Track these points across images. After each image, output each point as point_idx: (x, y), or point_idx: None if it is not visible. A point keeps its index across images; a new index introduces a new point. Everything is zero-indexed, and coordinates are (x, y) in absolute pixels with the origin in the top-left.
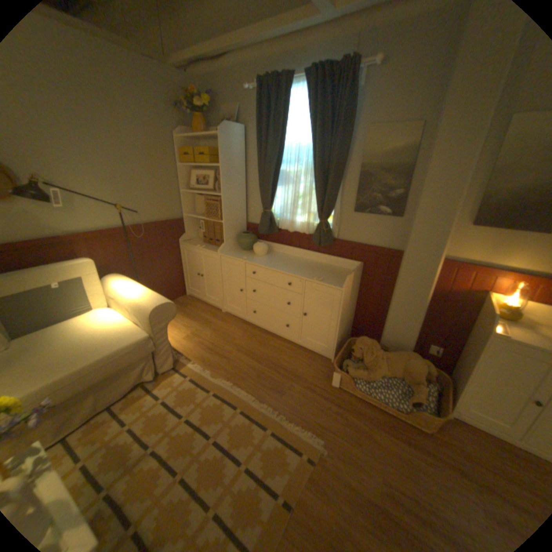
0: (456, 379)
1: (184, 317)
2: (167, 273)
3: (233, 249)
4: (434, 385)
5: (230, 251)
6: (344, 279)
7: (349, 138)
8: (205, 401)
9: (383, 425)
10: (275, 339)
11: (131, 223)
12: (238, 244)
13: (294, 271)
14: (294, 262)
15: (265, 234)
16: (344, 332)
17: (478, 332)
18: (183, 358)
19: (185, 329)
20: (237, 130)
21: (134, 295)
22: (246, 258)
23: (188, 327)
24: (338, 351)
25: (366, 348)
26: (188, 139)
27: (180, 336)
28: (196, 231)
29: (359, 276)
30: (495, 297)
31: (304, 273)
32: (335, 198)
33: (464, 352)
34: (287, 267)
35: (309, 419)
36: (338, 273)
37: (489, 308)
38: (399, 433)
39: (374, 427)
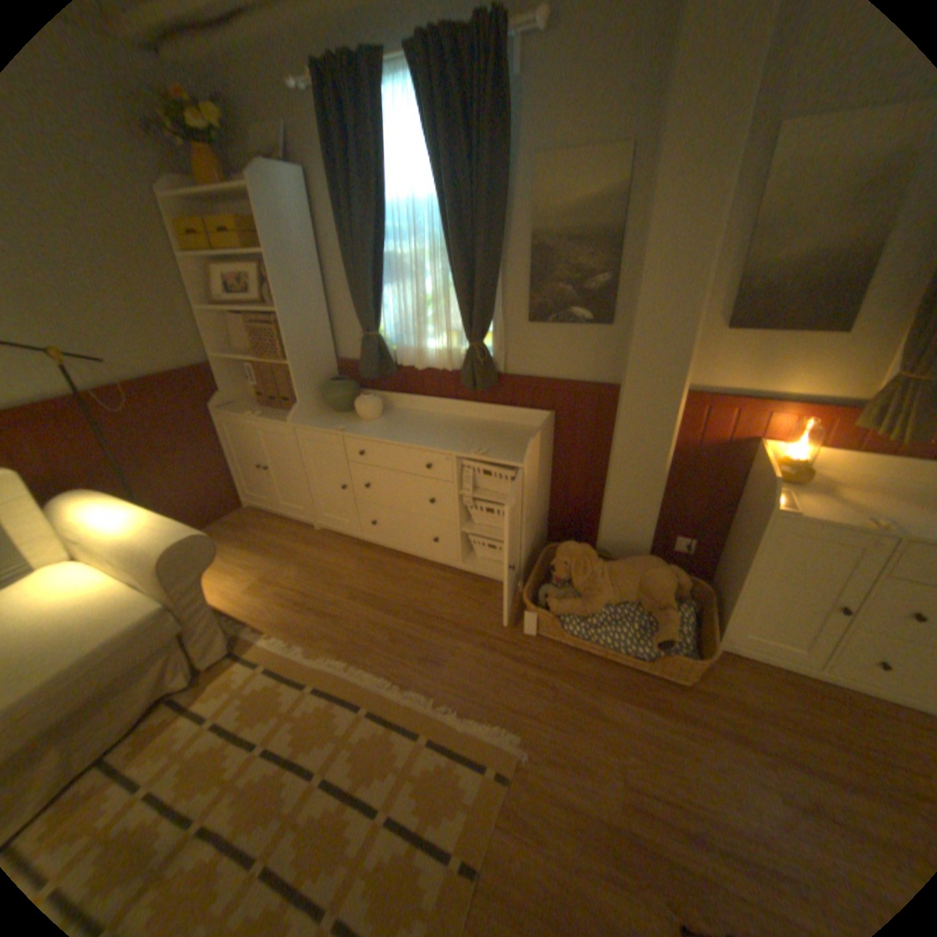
0: (720, 587)
1: (243, 550)
2: (196, 471)
3: (318, 413)
4: (689, 604)
5: (314, 417)
6: (526, 446)
7: (503, 182)
8: (298, 707)
9: (615, 686)
10: (419, 566)
11: (95, 384)
12: (326, 403)
13: (434, 442)
14: (434, 425)
15: (374, 379)
16: (535, 536)
17: (748, 509)
18: (248, 631)
19: (246, 574)
20: (288, 178)
21: (120, 530)
22: (343, 428)
23: (253, 568)
24: (528, 570)
25: (574, 561)
26: (192, 201)
27: (238, 588)
28: (242, 384)
29: (550, 436)
30: (771, 447)
31: (453, 444)
32: (492, 300)
33: (730, 542)
34: (421, 436)
35: (491, 702)
36: (514, 436)
37: (763, 467)
38: (642, 695)
39: (601, 693)
